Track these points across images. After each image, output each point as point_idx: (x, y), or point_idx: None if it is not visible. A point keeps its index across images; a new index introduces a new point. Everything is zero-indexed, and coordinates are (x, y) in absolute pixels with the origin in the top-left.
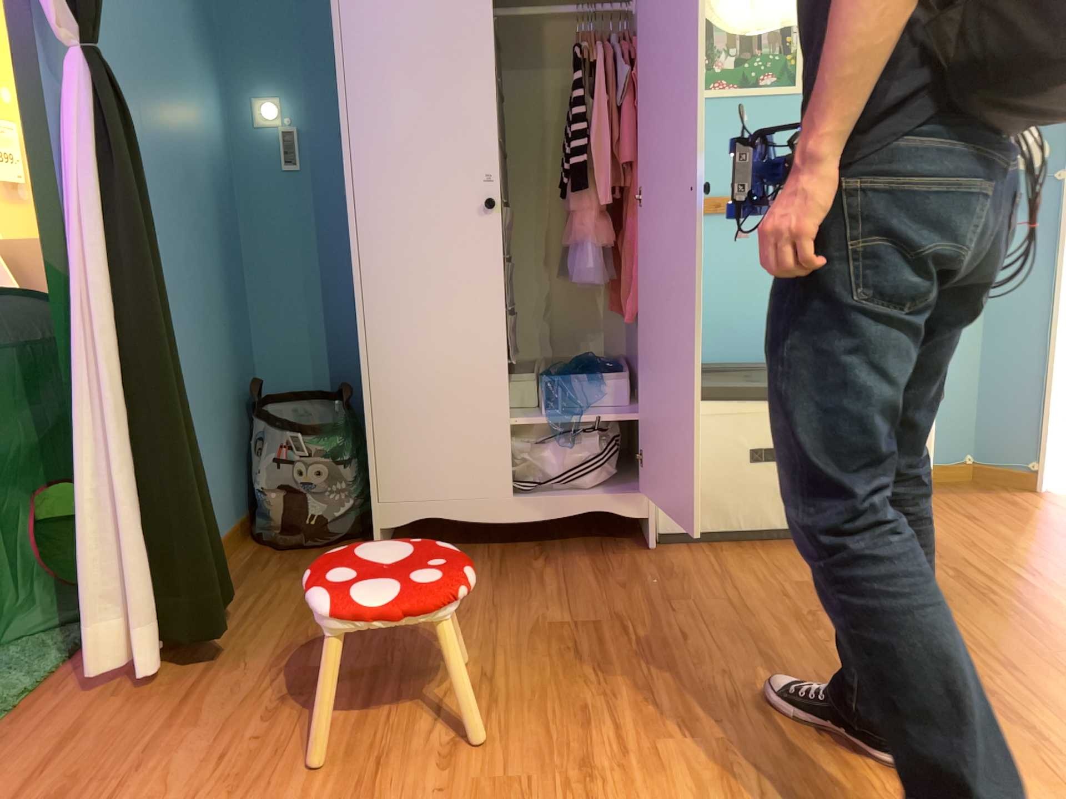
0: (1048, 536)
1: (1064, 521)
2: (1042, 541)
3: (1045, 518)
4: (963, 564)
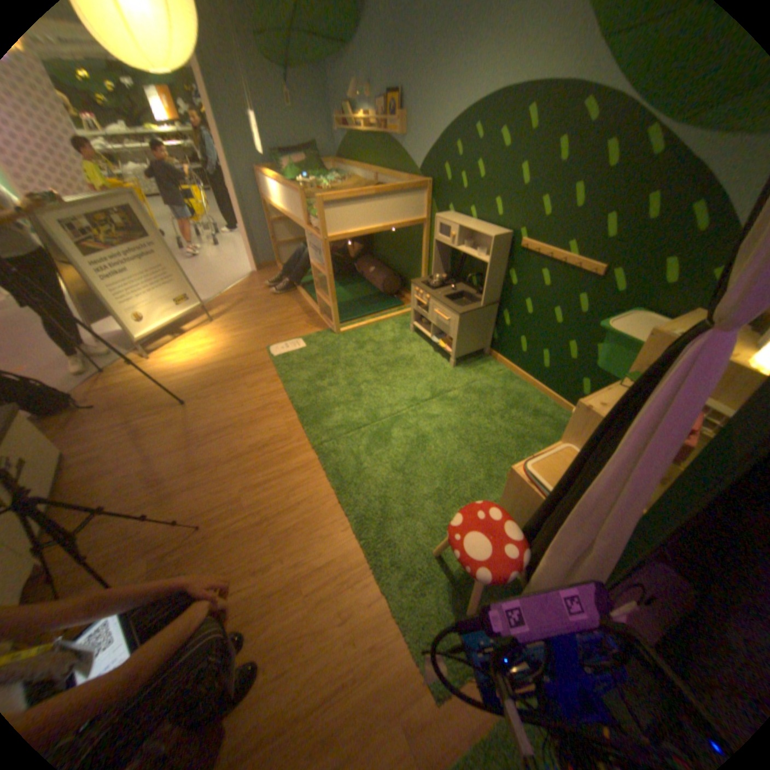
0: (81, 420)
1: (66, 416)
2: (86, 422)
3: (59, 421)
4: (103, 443)
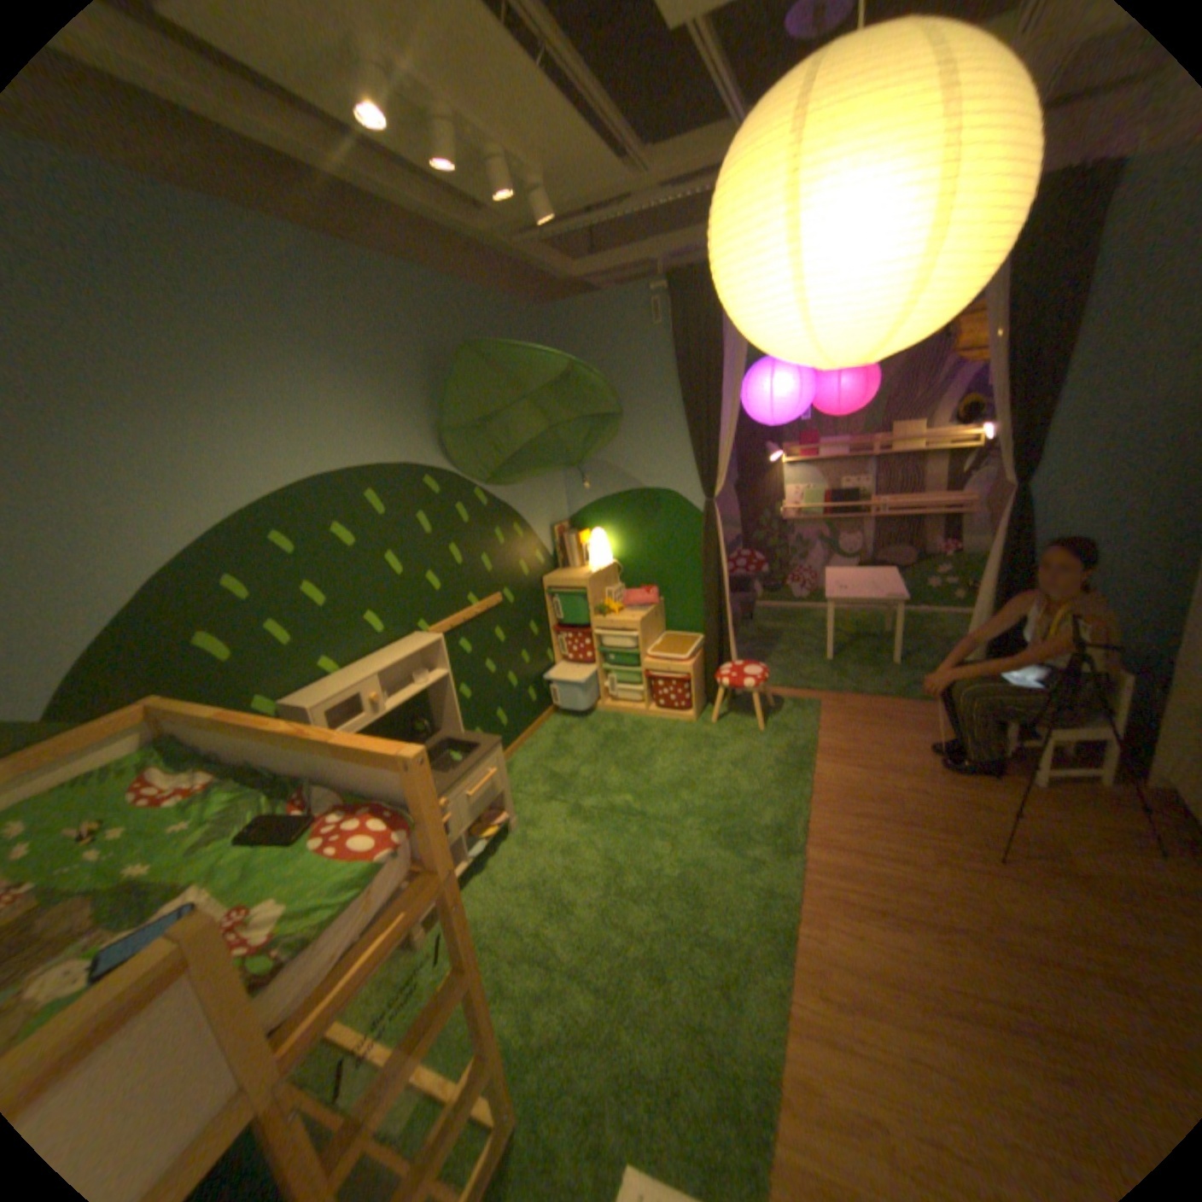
0: None
1: None
2: None
3: None
4: None
